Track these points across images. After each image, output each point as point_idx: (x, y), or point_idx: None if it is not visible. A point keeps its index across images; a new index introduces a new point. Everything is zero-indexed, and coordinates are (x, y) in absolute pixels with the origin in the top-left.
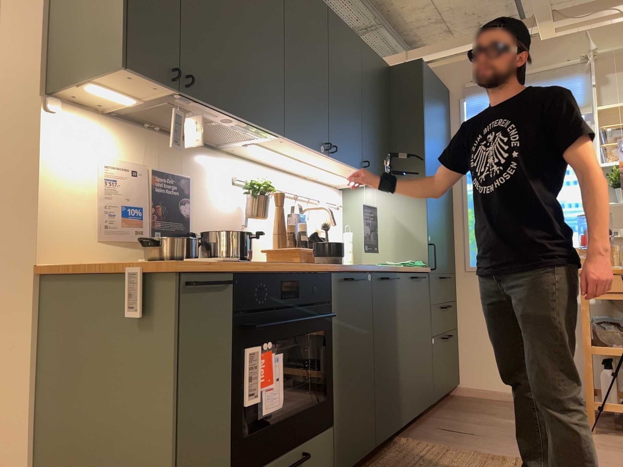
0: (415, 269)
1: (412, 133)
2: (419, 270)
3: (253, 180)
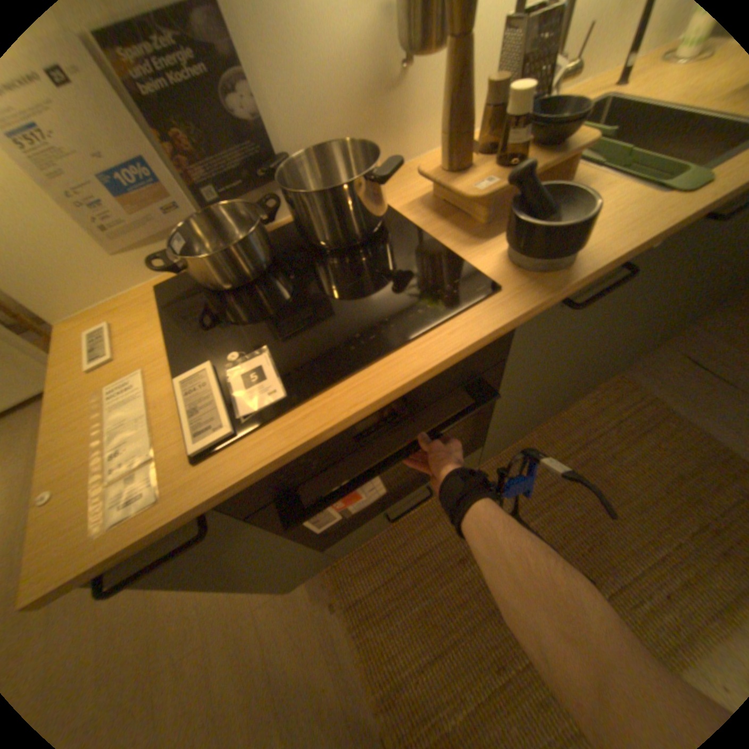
0: None
1: None
2: None
3: None
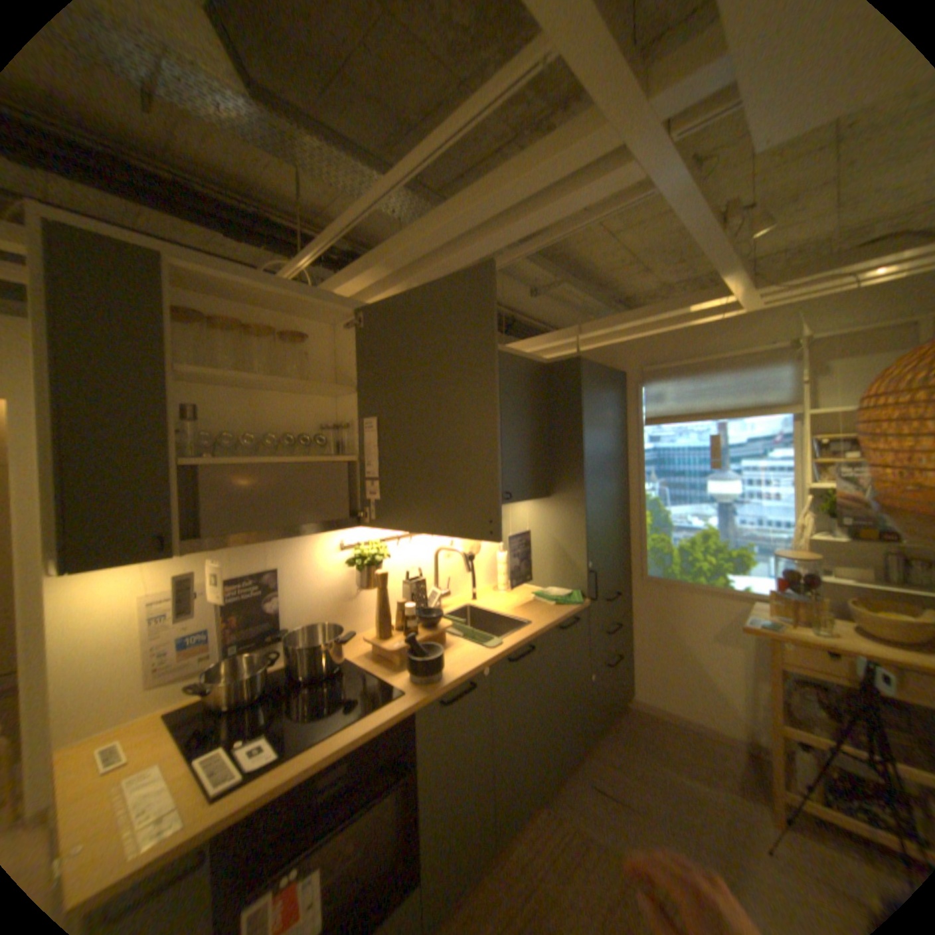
0: (566, 612)
1: (570, 444)
2: (571, 611)
3: (361, 548)
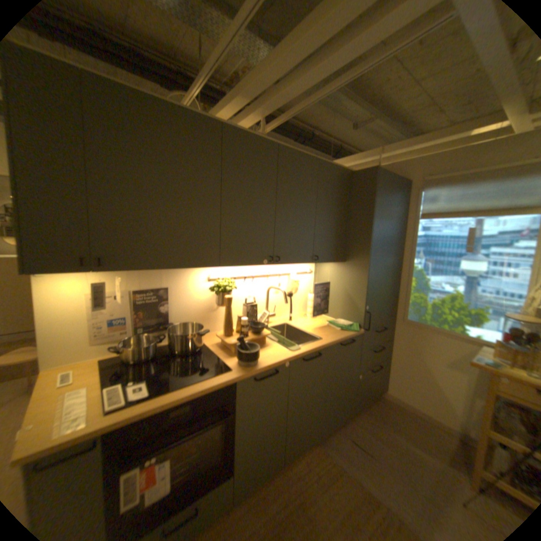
0: (346, 335)
1: (363, 227)
2: (350, 335)
3: (219, 281)
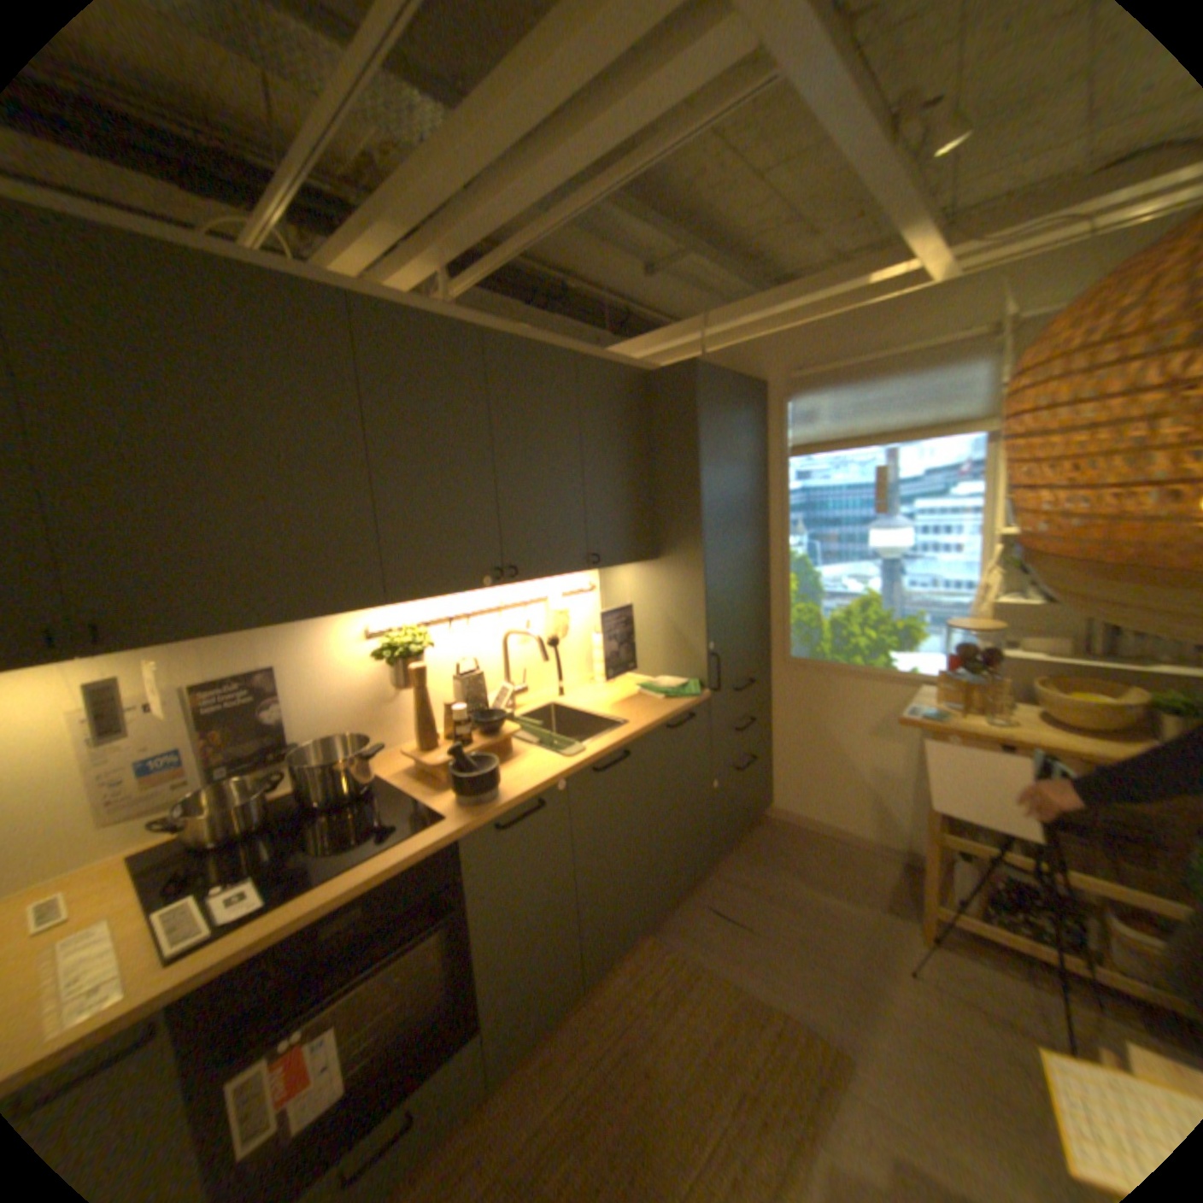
0: (677, 707)
1: (684, 485)
2: (685, 705)
3: (393, 636)
